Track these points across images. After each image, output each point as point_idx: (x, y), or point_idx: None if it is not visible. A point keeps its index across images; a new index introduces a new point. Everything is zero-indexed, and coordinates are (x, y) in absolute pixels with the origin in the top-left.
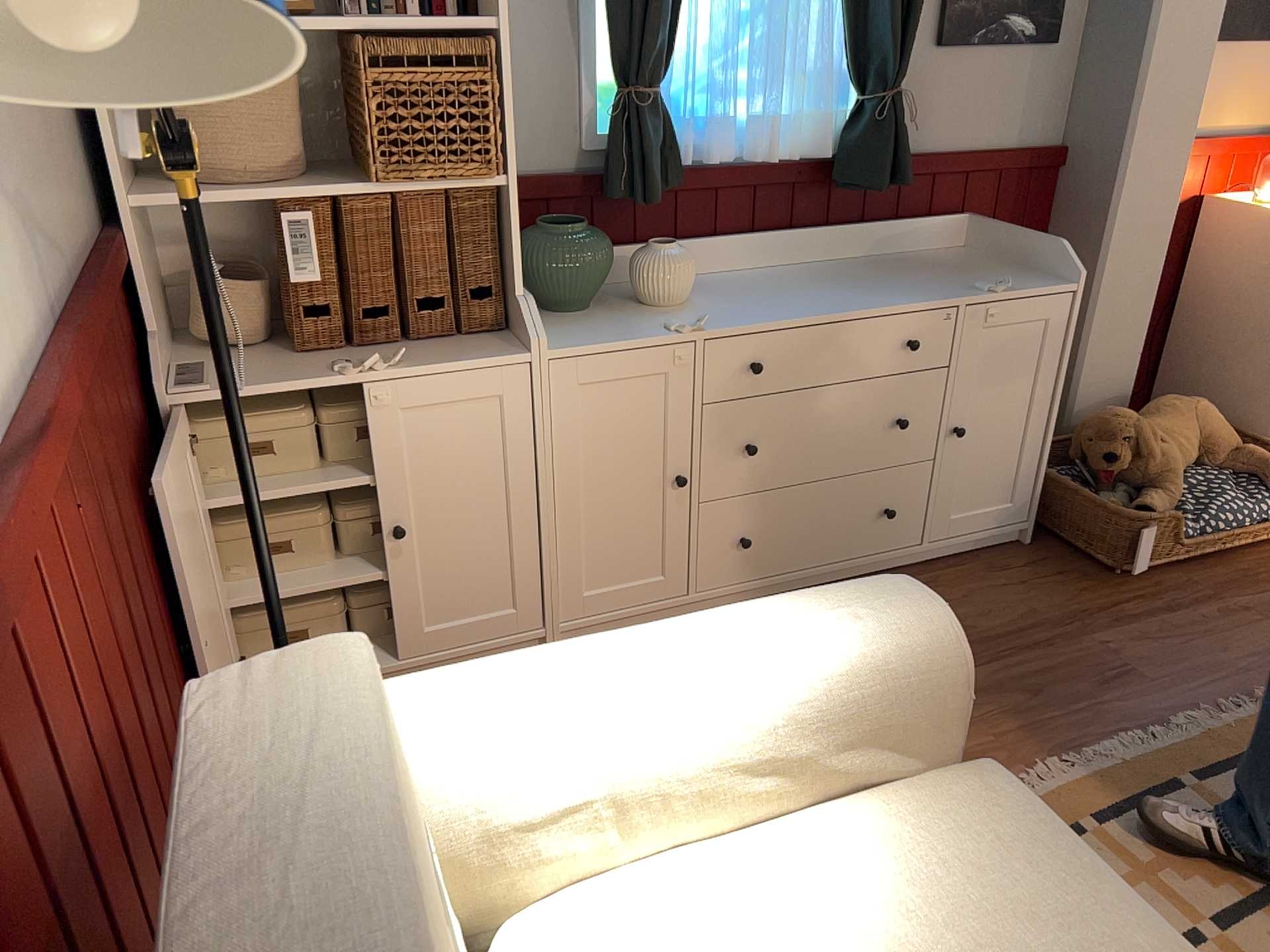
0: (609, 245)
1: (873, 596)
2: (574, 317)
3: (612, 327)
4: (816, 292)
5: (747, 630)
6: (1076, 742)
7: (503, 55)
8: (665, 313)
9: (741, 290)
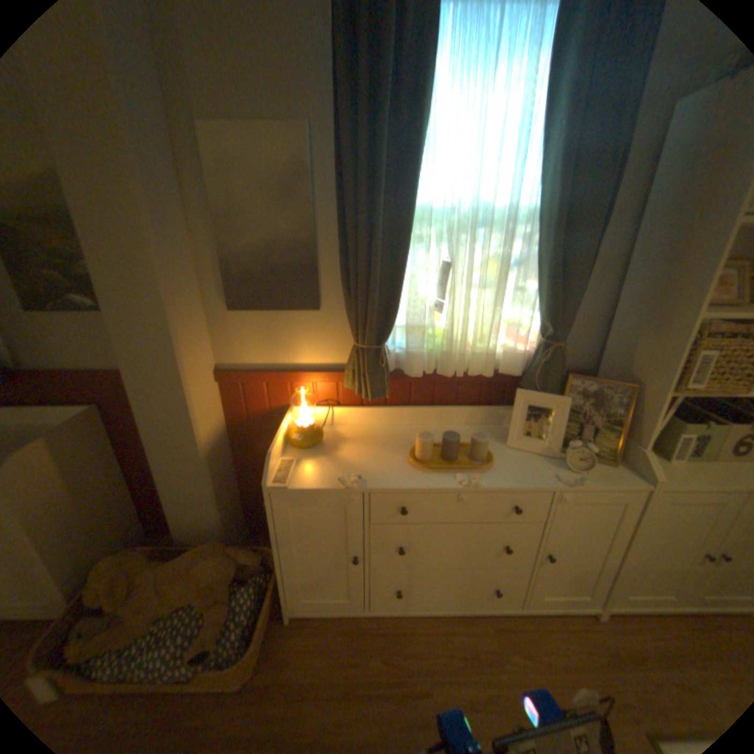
0: None
1: None
2: None
3: None
4: None
5: None
6: None
7: None
8: None
9: None
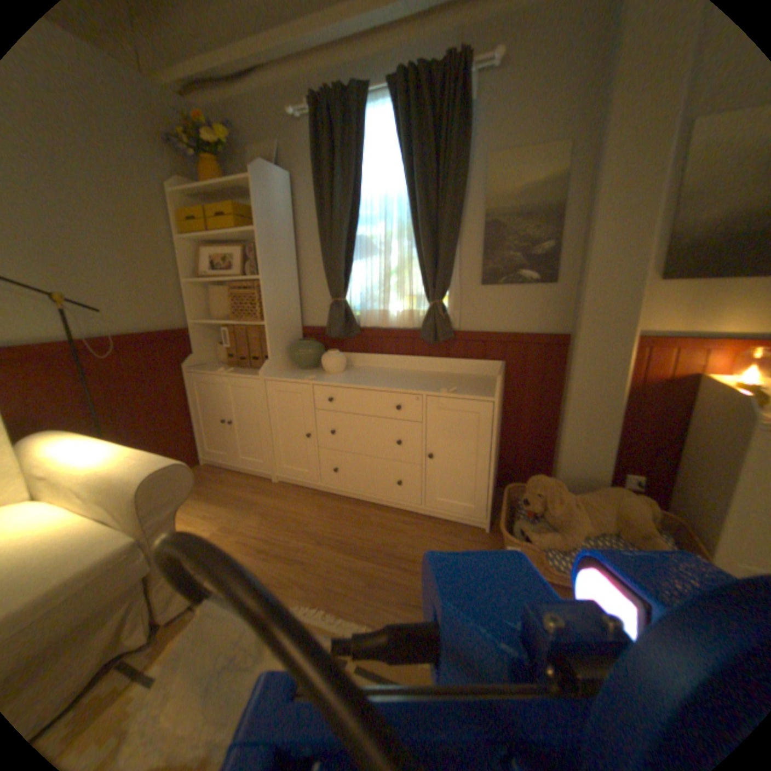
0: (316, 349)
1: (154, 462)
2: (300, 371)
3: (298, 375)
4: (383, 379)
5: (118, 454)
6: (347, 615)
7: (263, 285)
8: (323, 375)
9: (366, 374)
